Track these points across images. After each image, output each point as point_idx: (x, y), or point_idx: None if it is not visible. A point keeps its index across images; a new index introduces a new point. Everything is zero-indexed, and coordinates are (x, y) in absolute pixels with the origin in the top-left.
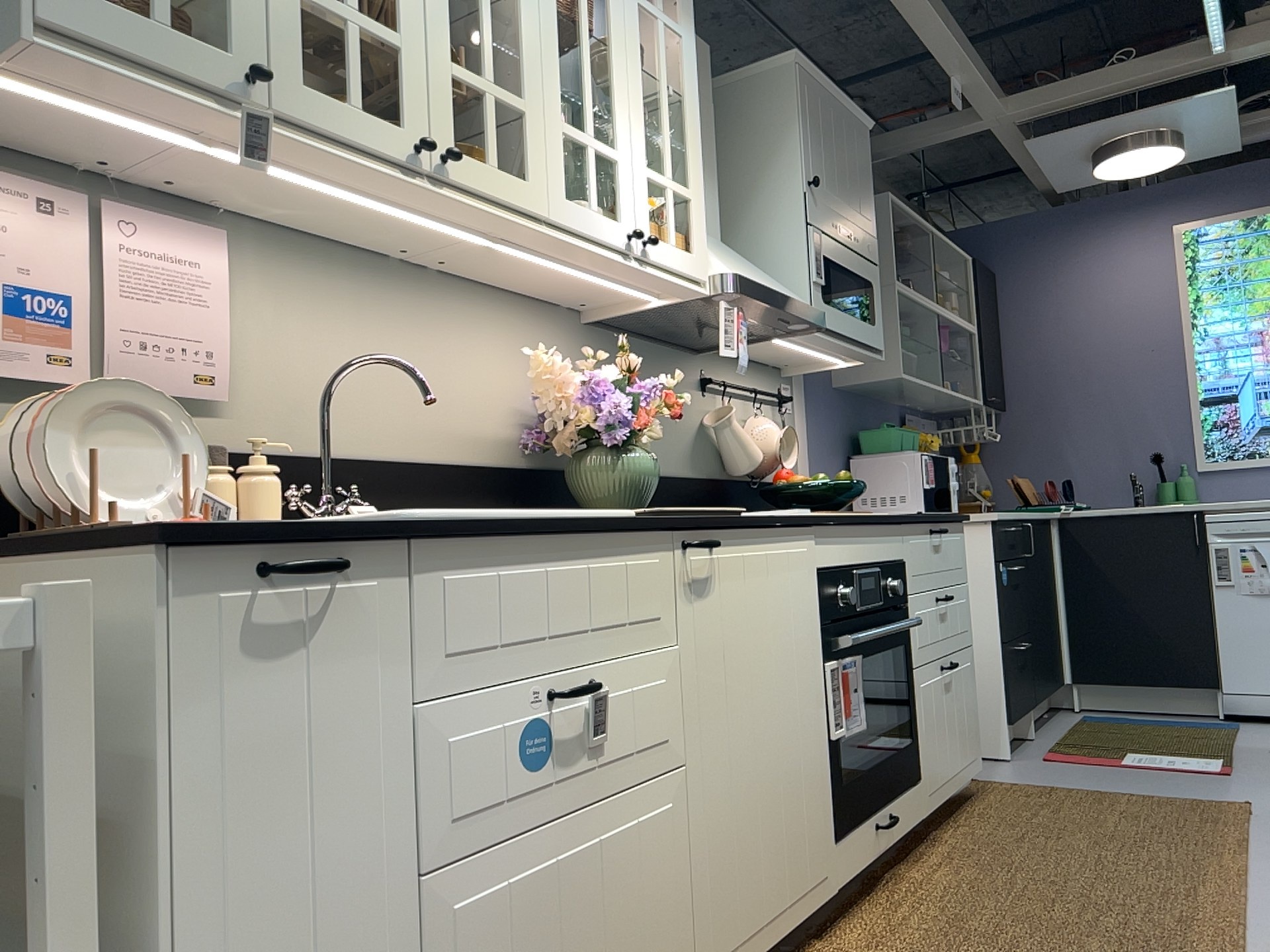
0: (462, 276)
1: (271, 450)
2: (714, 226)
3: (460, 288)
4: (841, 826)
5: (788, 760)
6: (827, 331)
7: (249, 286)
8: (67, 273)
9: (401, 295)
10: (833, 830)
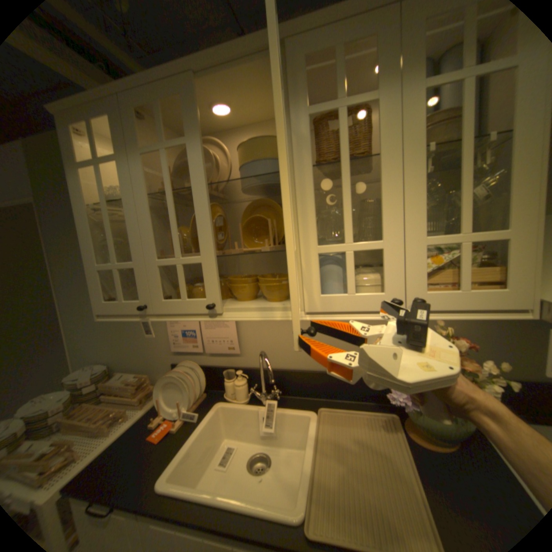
0: None
1: (257, 366)
2: None
3: None
4: None
5: None
6: None
7: None
8: (193, 324)
9: None
10: None
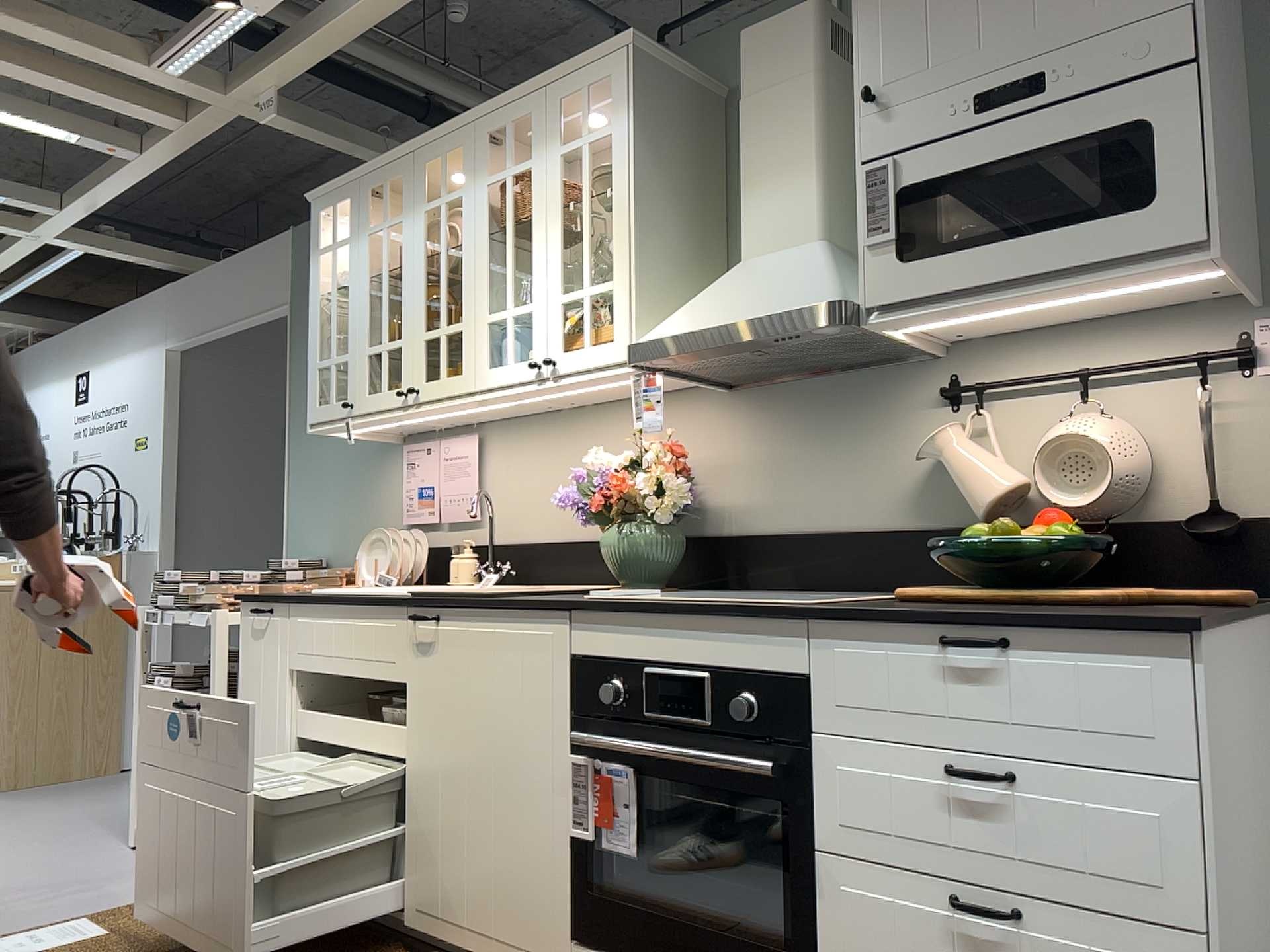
0: (605, 399)
1: (498, 542)
2: (796, 231)
3: (606, 408)
4: (583, 932)
5: (504, 817)
6: (930, 298)
7: (493, 455)
8: (431, 476)
9: (566, 430)
10: (574, 929)
